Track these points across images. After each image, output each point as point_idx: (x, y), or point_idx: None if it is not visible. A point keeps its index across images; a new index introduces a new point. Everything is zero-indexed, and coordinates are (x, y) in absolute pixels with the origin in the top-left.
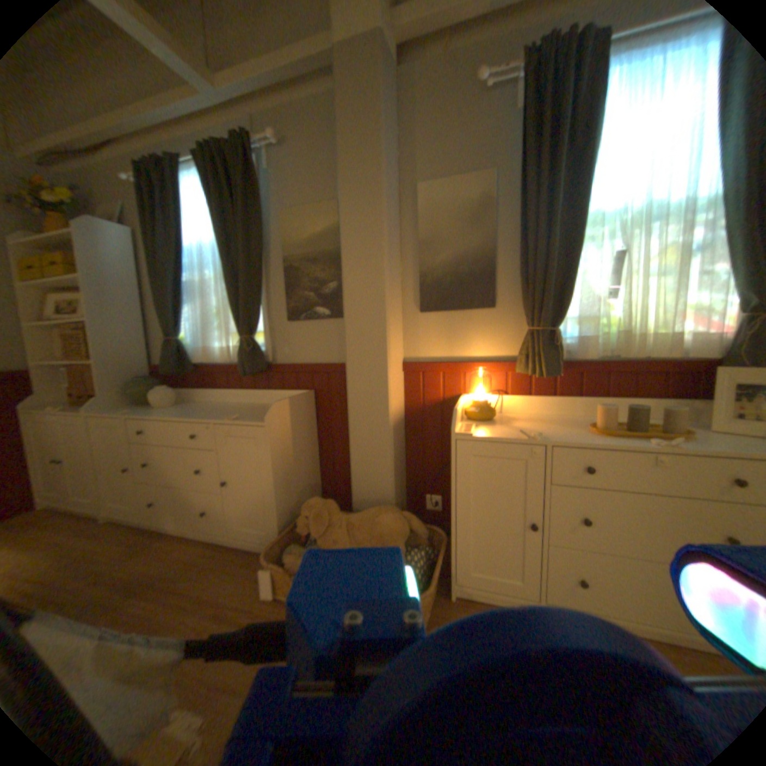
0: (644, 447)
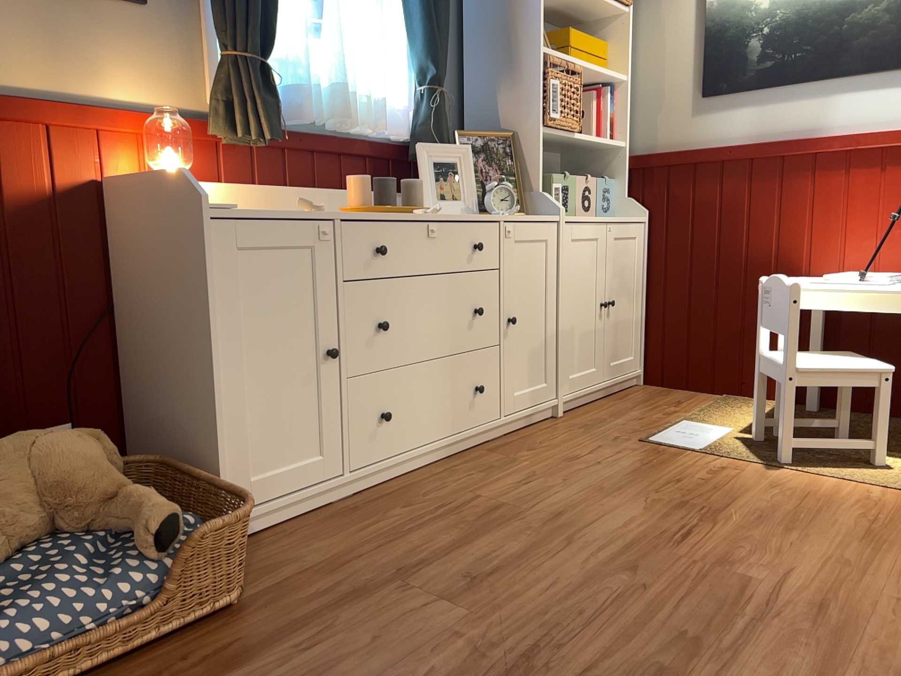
0: (414, 216)
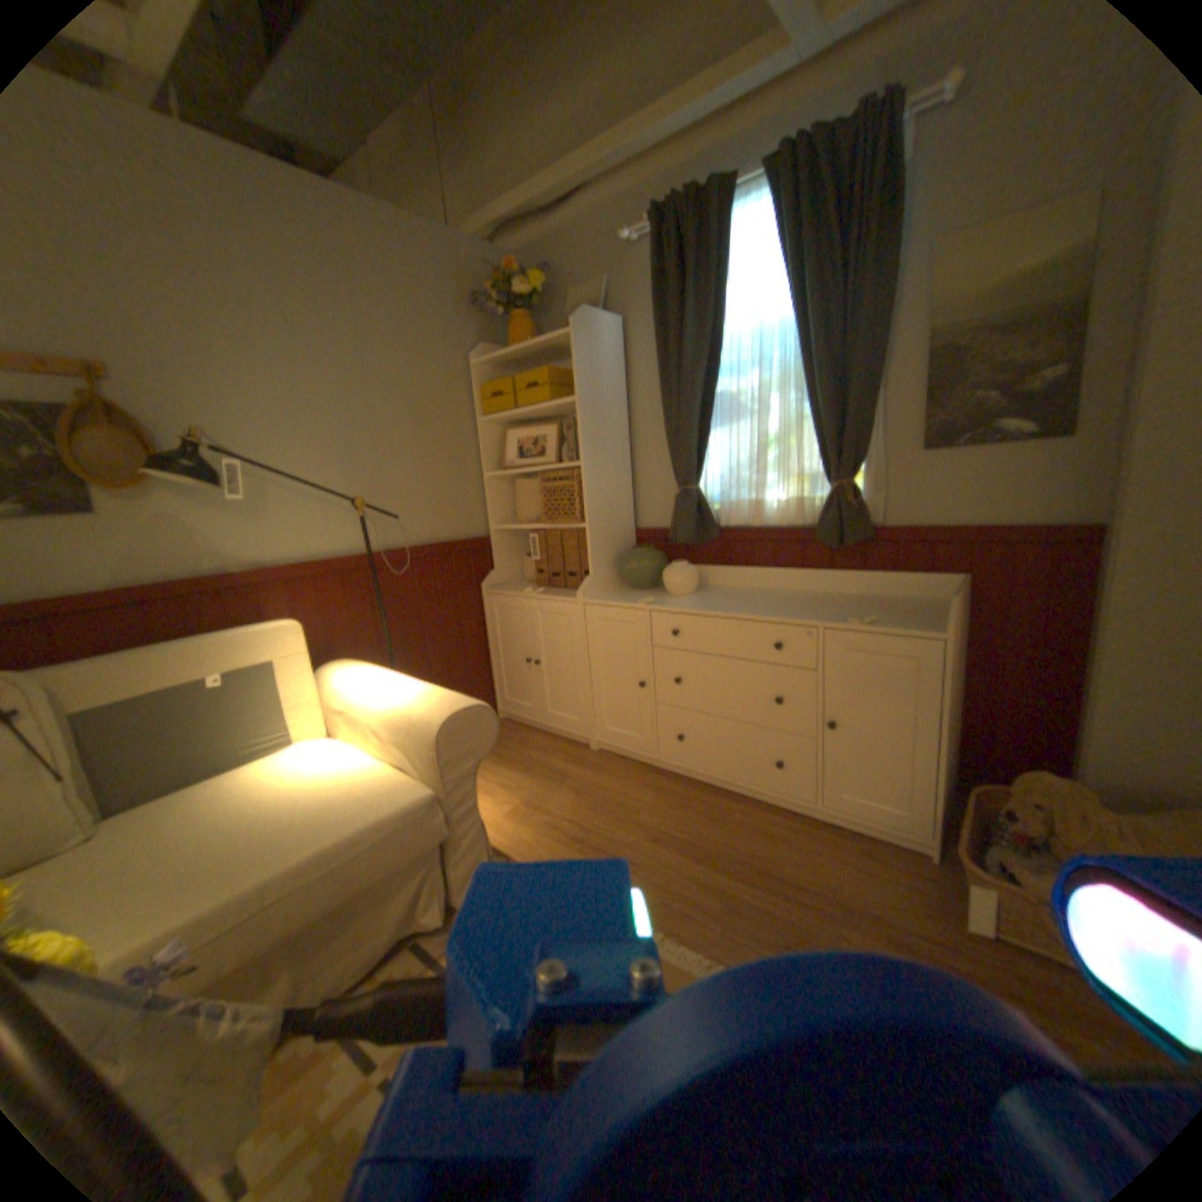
0: None
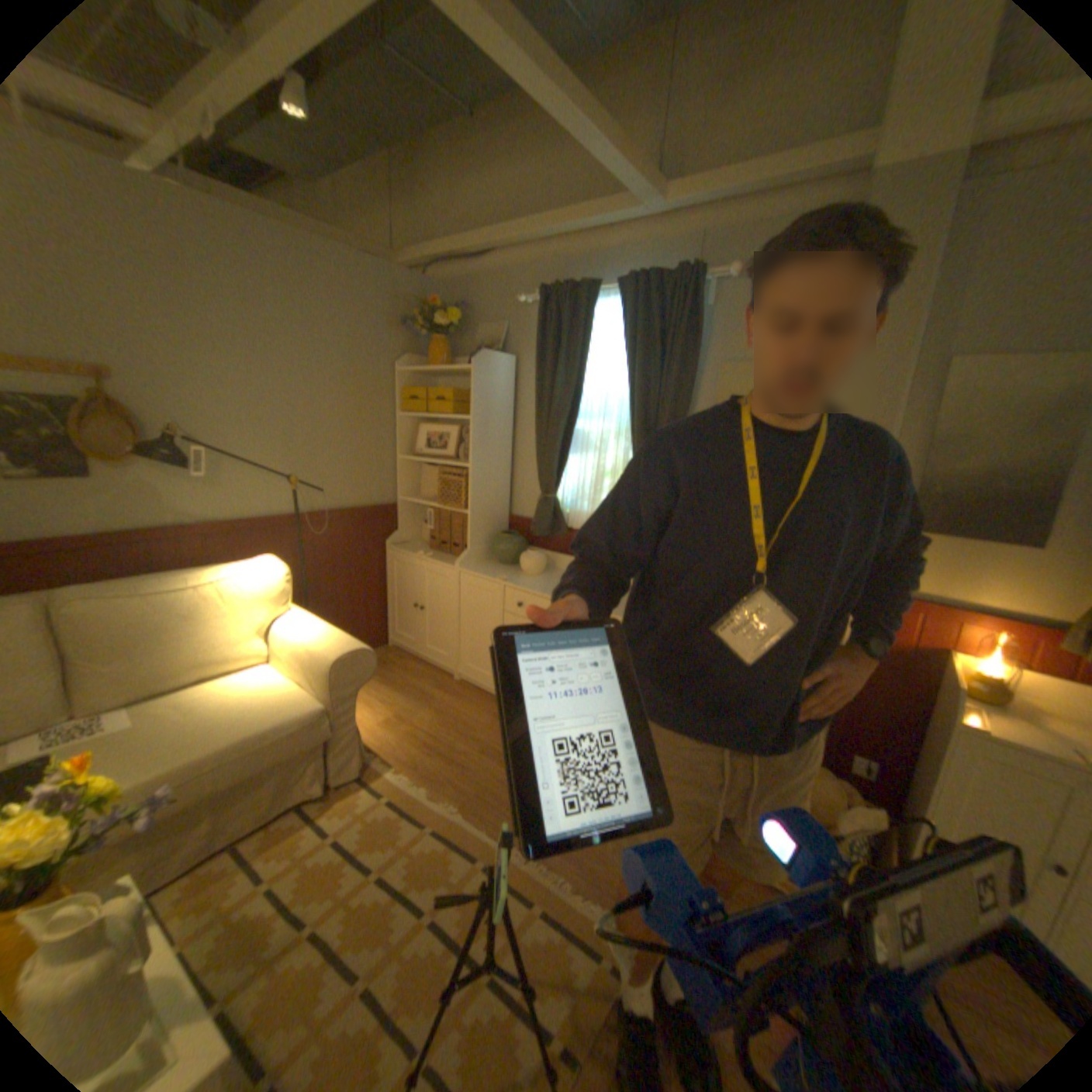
0: None
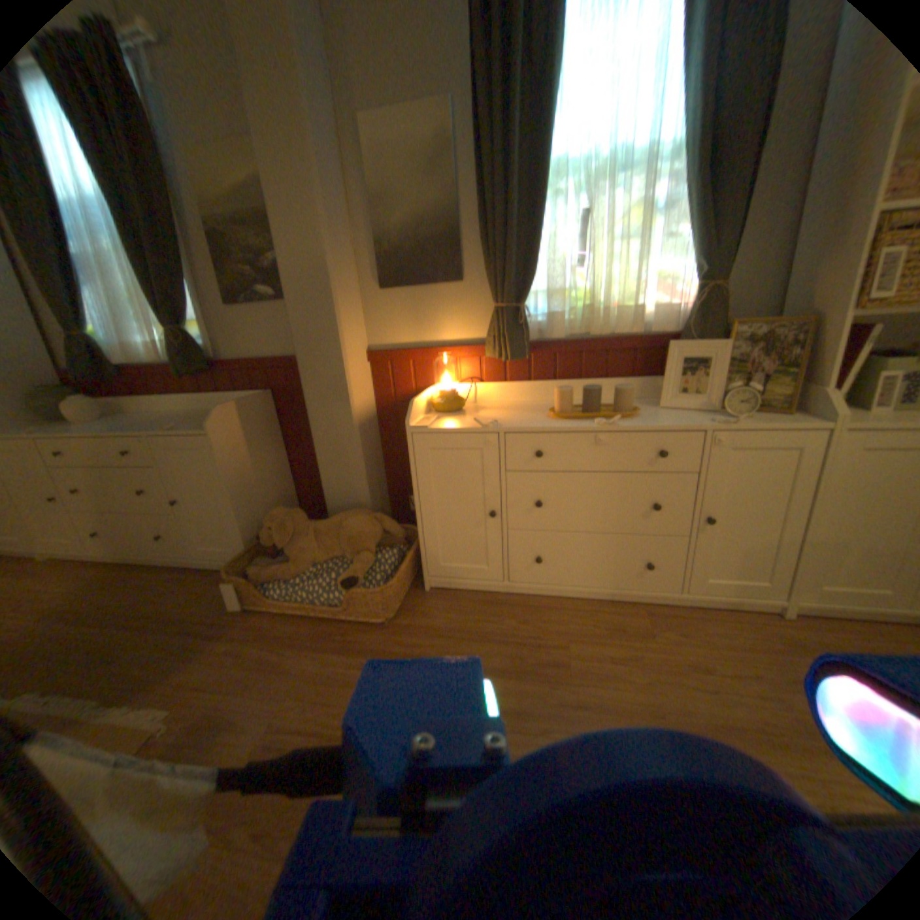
0: (586, 427)
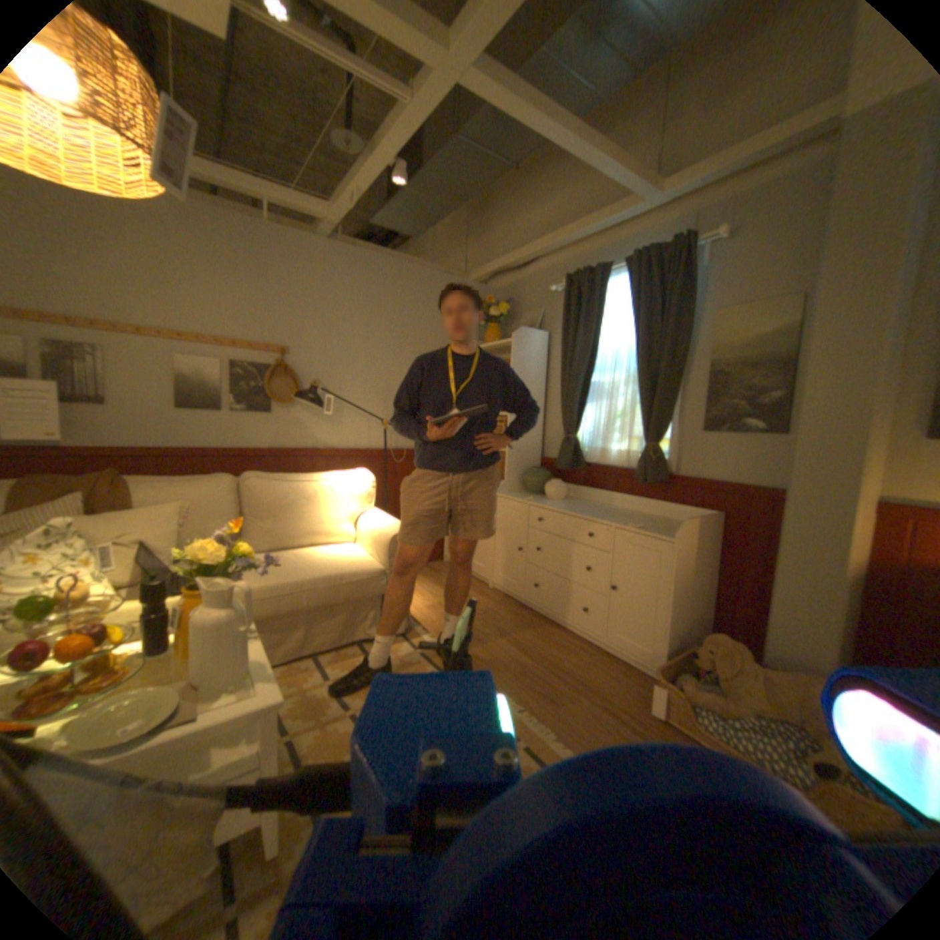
0: None
